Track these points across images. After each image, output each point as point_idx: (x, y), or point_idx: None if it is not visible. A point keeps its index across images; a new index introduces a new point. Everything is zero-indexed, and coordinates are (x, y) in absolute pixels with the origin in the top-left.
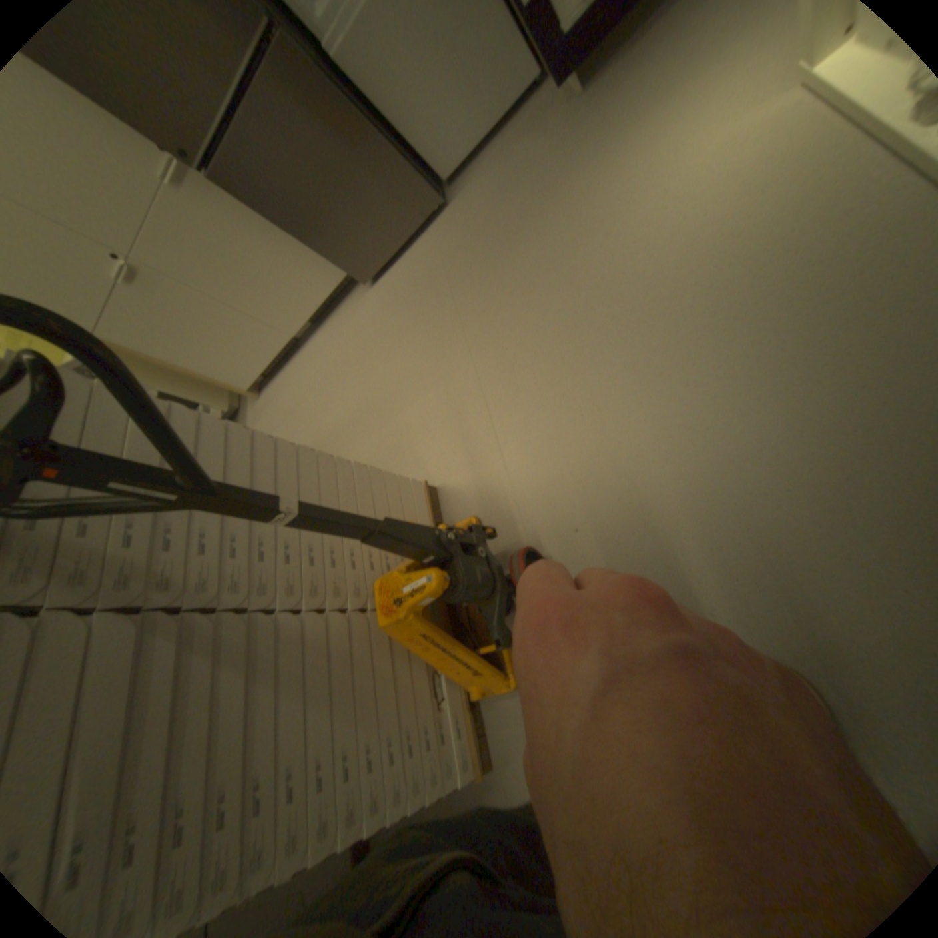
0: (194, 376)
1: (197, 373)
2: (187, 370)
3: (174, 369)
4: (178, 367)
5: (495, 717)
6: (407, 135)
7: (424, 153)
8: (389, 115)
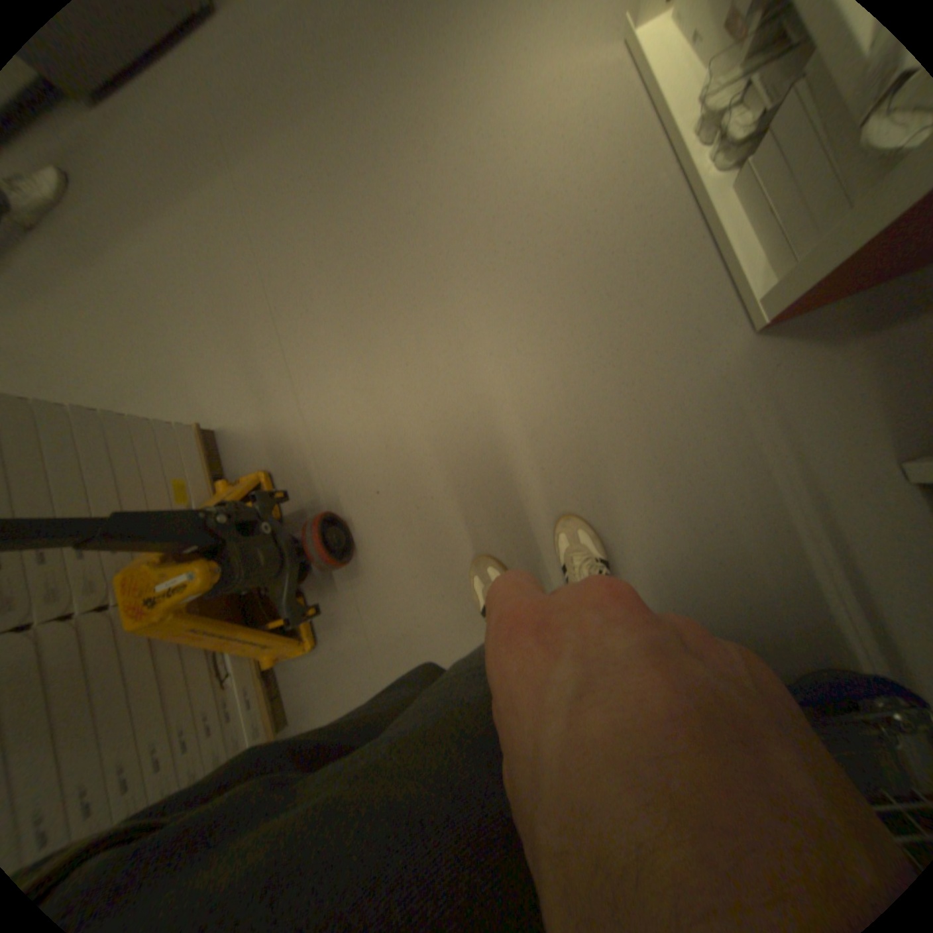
0: None
1: None
2: None
3: None
4: None
5: (290, 677)
6: None
7: None
8: None
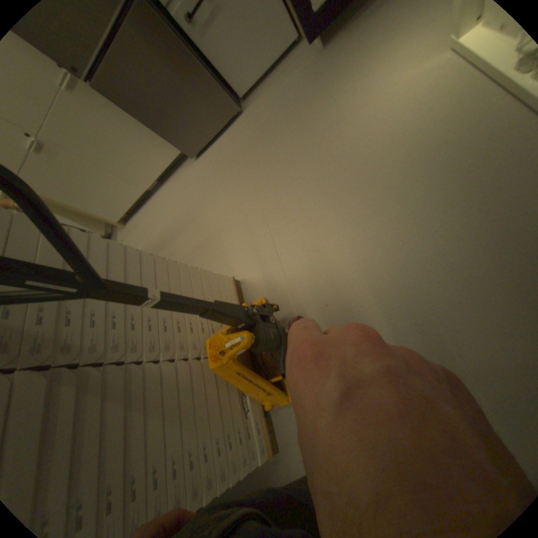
0: (82, 213)
1: (84, 212)
2: (78, 210)
3: (69, 209)
4: (71, 207)
5: (279, 420)
6: (218, 69)
7: (228, 81)
8: (207, 56)
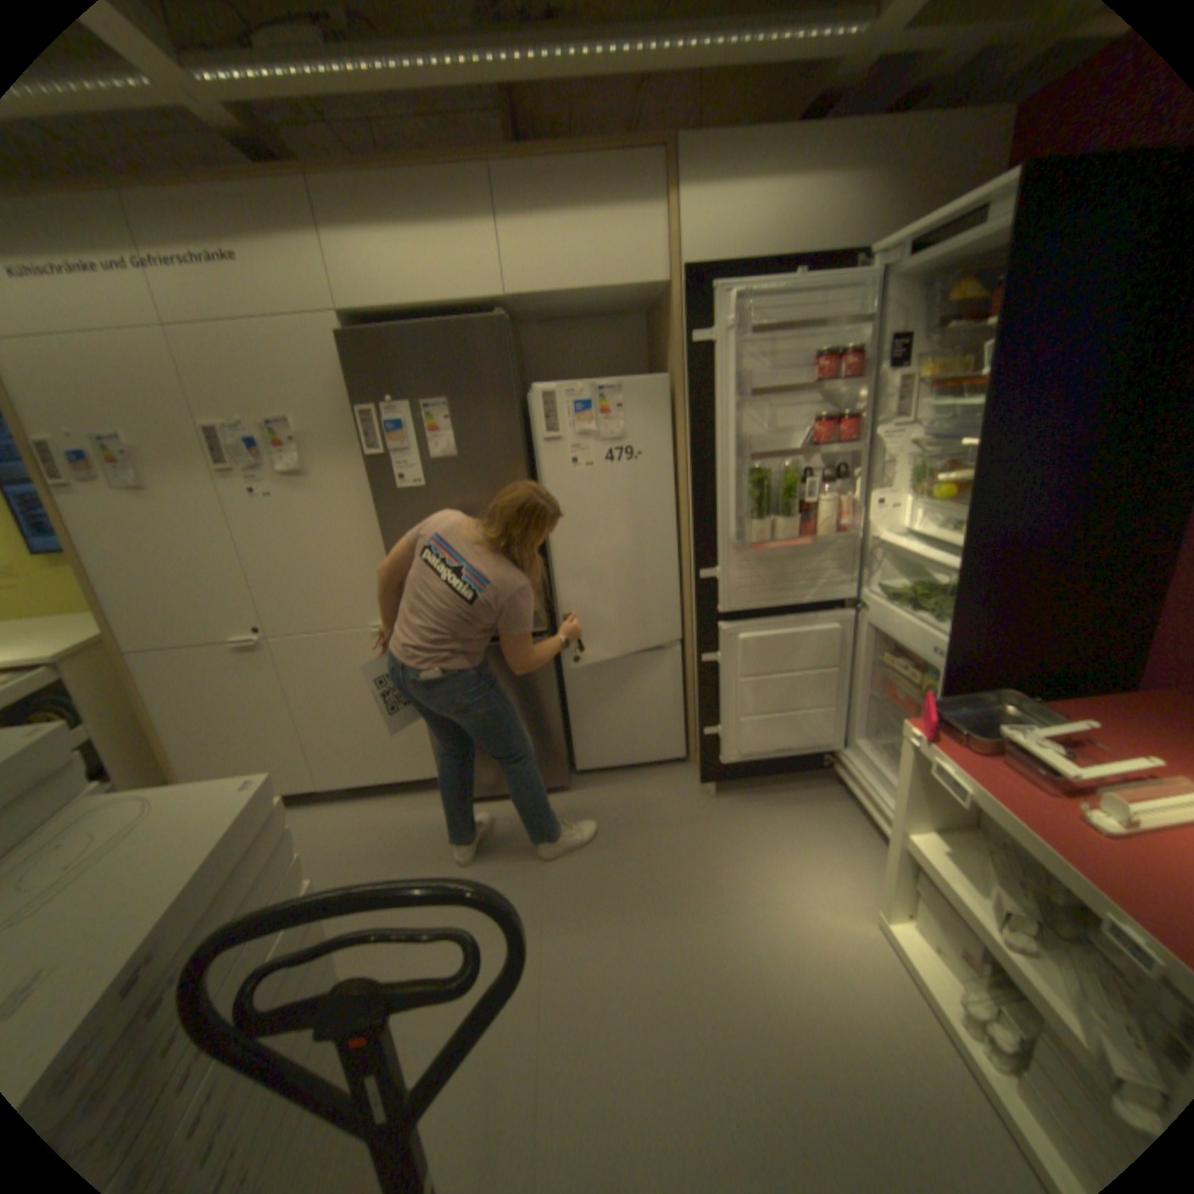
0: (155, 752)
1: (163, 752)
2: (158, 742)
3: (147, 732)
4: (154, 733)
5: None
6: (570, 727)
7: (572, 744)
8: (568, 709)
